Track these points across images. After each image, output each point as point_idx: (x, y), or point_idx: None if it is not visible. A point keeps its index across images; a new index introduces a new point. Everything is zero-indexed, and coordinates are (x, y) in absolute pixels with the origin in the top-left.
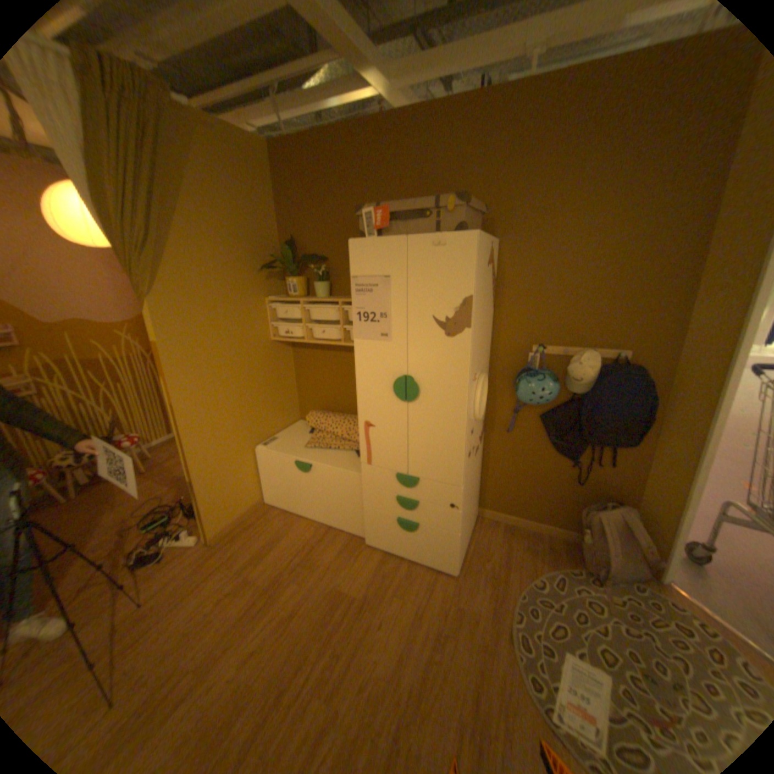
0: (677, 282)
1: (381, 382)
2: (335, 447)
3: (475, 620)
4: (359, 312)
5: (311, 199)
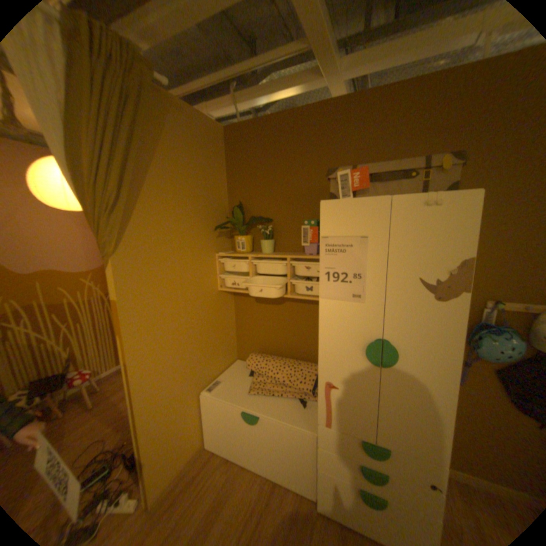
0: None
1: (349, 343)
2: (278, 394)
3: None
4: (328, 271)
5: (260, 171)
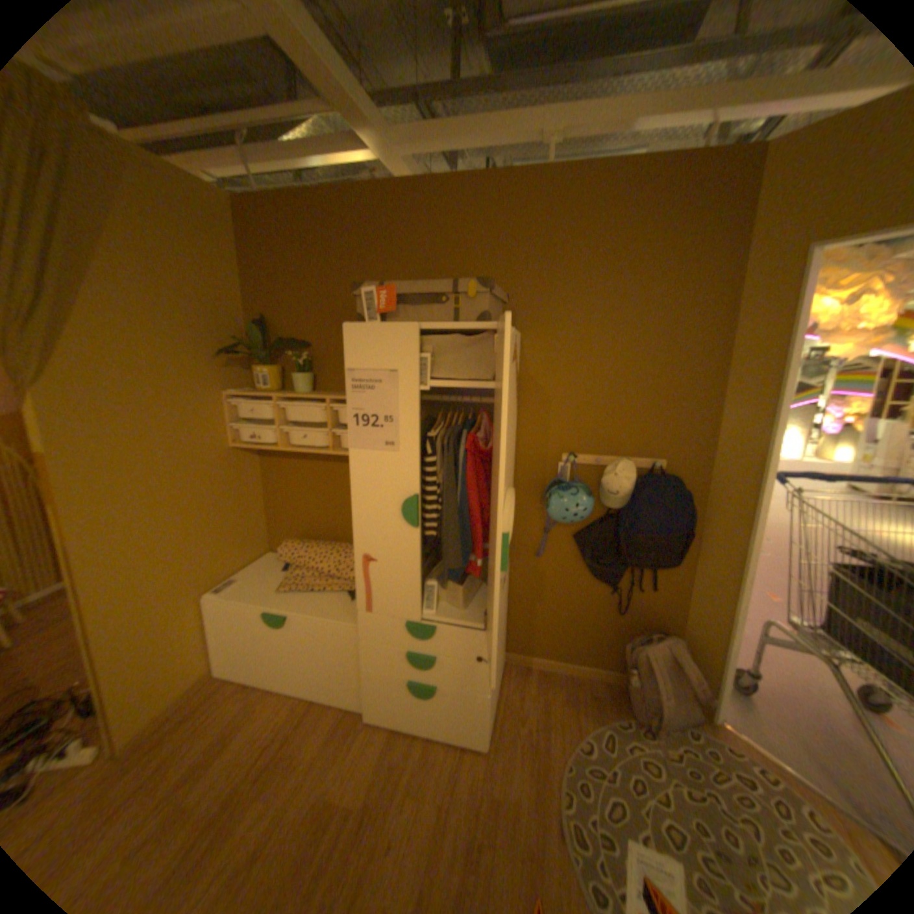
0: (705, 388)
1: (385, 504)
2: (319, 589)
3: (515, 813)
4: (356, 415)
5: (290, 271)
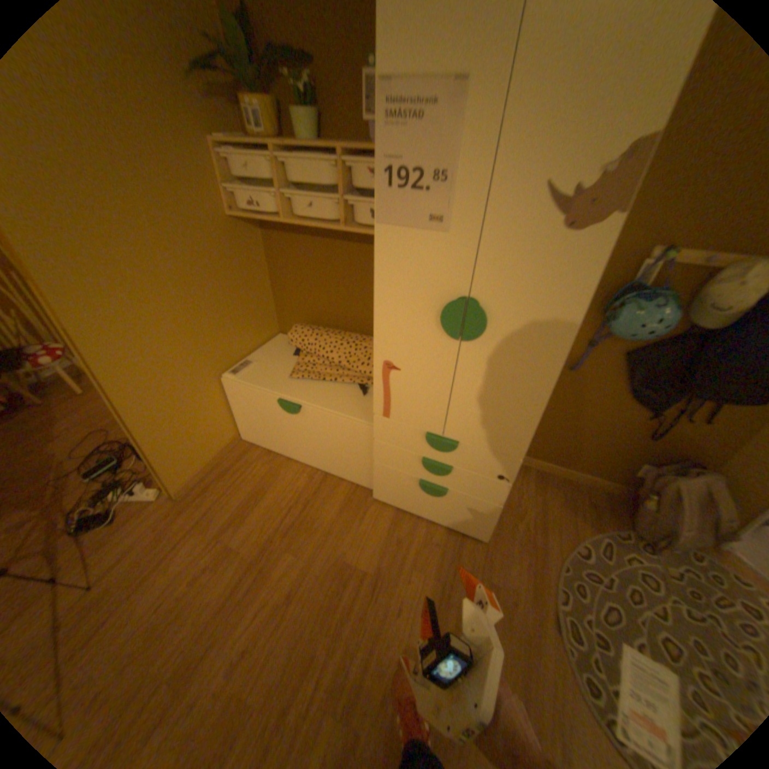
0: None
1: (418, 305)
2: (331, 378)
3: (513, 599)
4: (390, 167)
5: None
